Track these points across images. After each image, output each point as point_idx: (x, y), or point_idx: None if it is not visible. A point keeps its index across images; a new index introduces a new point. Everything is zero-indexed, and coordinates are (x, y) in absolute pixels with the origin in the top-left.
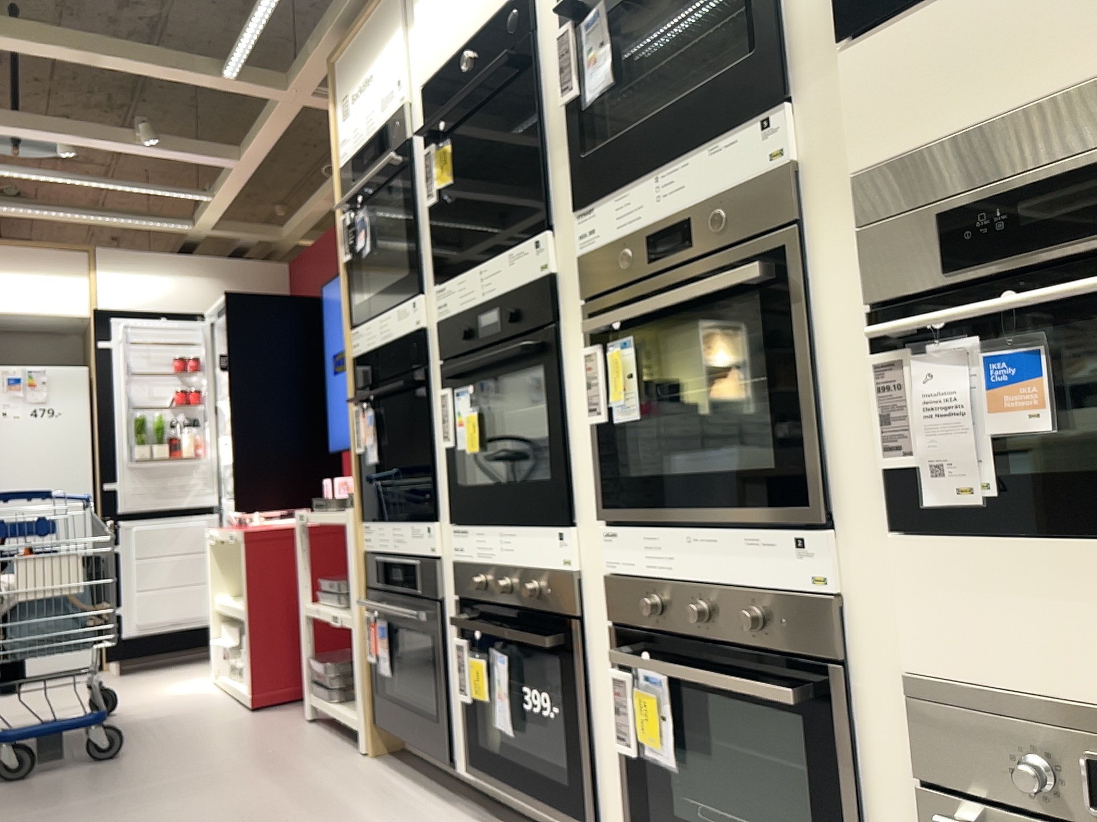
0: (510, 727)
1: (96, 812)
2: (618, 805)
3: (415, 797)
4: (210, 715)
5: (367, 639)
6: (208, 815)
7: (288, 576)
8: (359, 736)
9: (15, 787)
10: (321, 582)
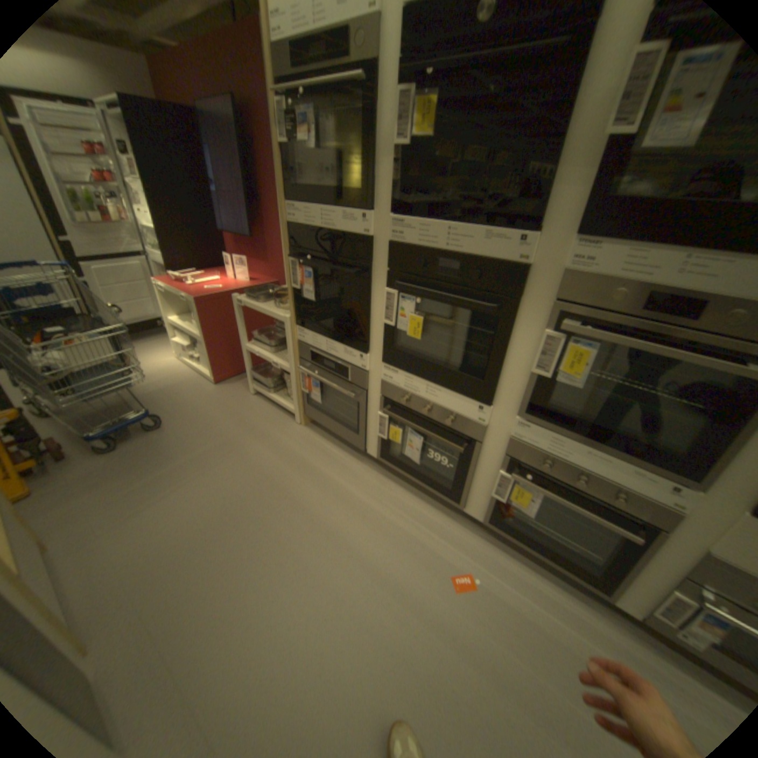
0: (419, 461)
1: (179, 477)
2: (479, 504)
3: (342, 457)
4: (192, 389)
5: (302, 382)
6: (246, 477)
7: (222, 320)
8: (296, 417)
9: (112, 457)
10: (255, 336)
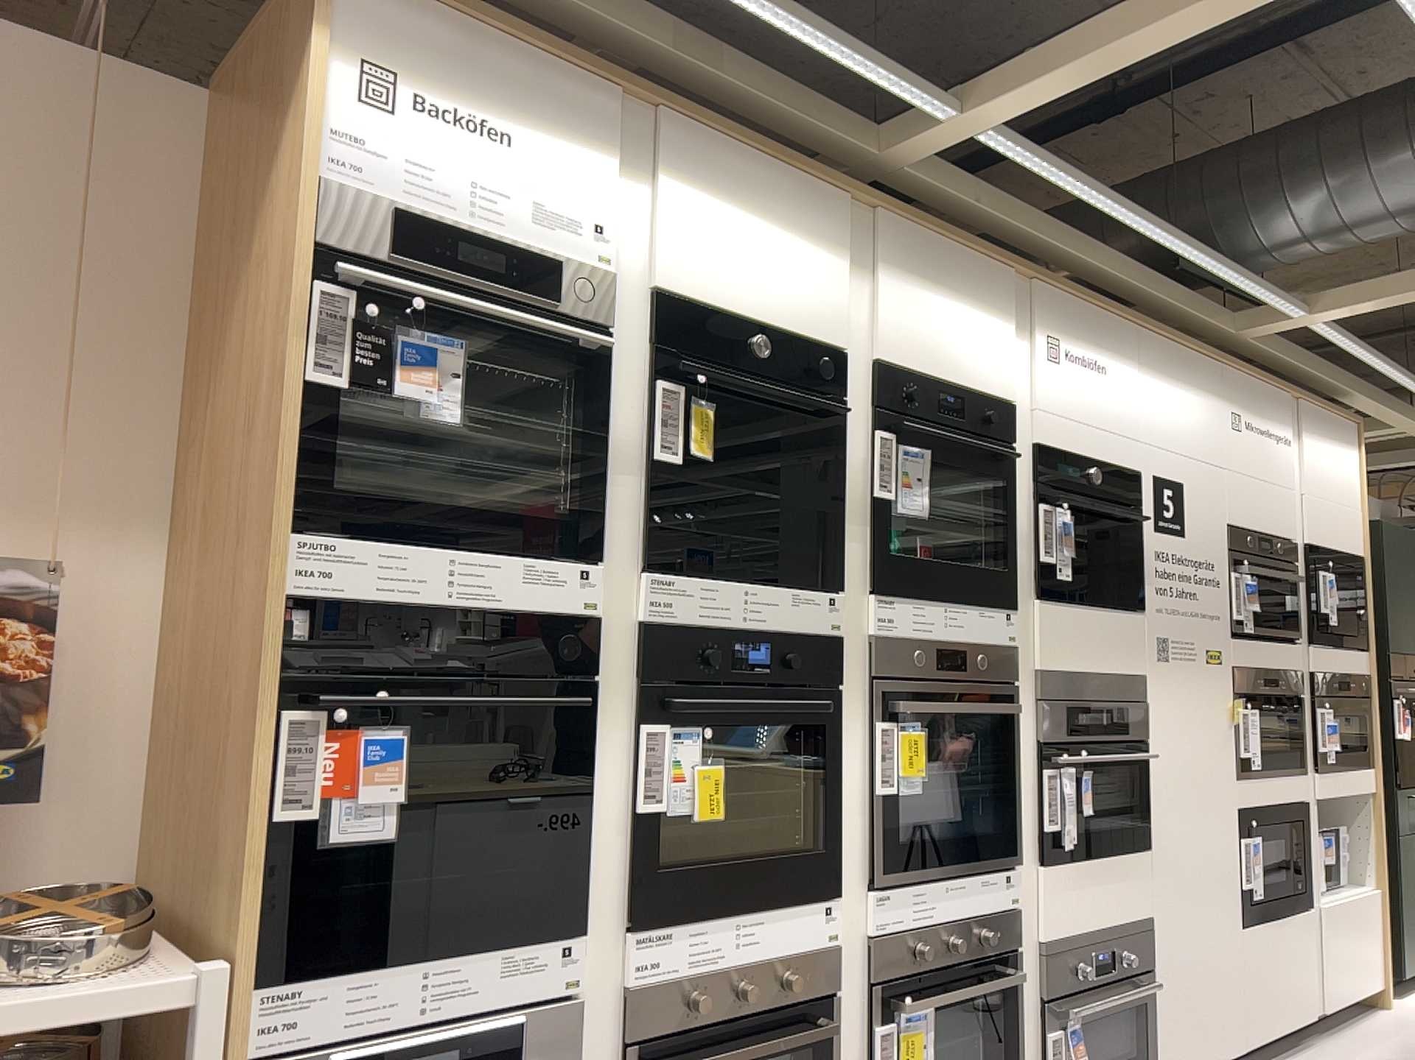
0: None
1: None
2: None
3: None
4: None
5: None
6: None
7: None
8: None
9: None
10: None
